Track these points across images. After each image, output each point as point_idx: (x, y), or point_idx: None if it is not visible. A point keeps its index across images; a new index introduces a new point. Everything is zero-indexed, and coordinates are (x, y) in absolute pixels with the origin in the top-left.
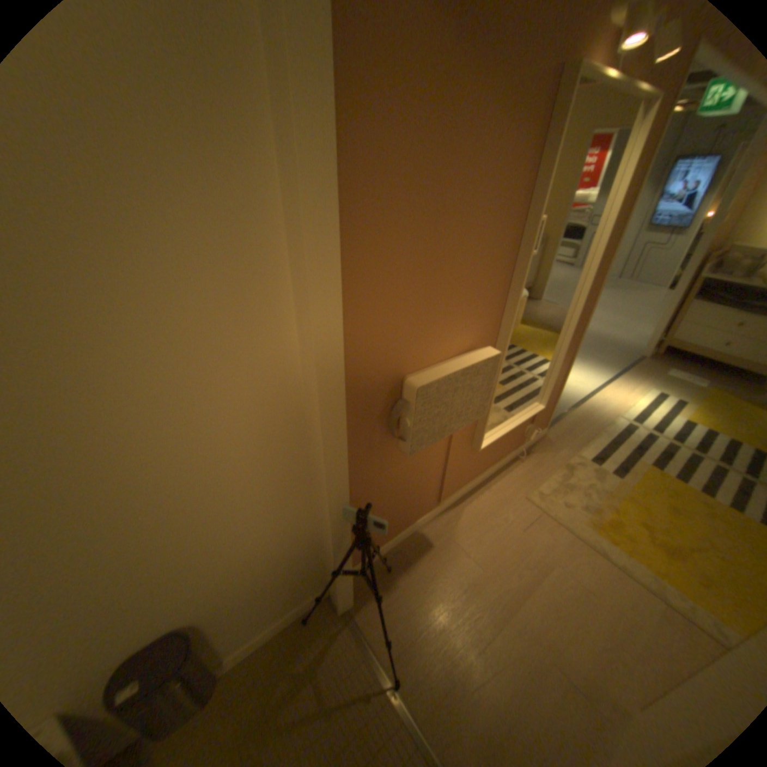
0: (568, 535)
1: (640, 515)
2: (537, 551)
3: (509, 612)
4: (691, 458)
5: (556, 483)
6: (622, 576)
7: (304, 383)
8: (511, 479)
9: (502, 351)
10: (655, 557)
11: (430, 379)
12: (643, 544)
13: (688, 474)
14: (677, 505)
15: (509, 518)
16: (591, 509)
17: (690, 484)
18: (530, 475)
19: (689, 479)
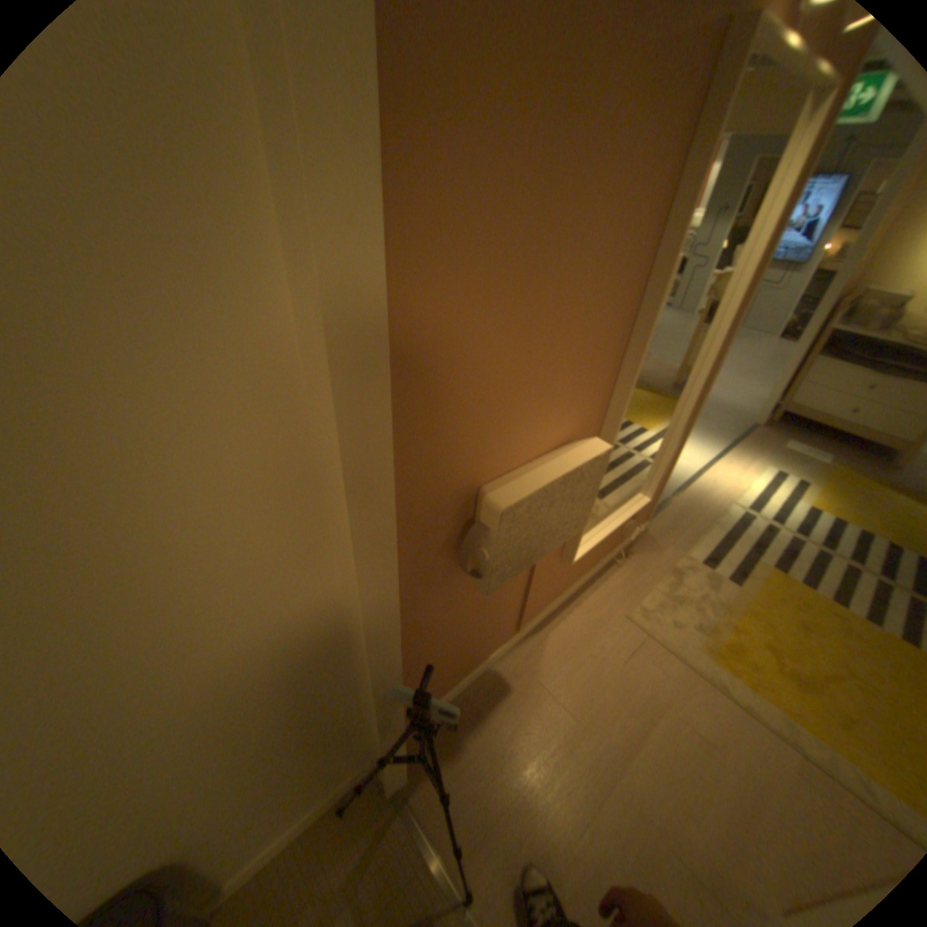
0: (679, 666)
1: (764, 635)
2: (641, 689)
3: (614, 788)
4: (818, 556)
5: (661, 595)
6: (747, 719)
7: (328, 520)
8: (606, 590)
9: (608, 440)
10: (784, 690)
11: (518, 493)
12: (769, 674)
13: (815, 577)
14: (806, 620)
15: (605, 644)
16: (704, 629)
17: (819, 590)
18: (629, 584)
19: (817, 583)
